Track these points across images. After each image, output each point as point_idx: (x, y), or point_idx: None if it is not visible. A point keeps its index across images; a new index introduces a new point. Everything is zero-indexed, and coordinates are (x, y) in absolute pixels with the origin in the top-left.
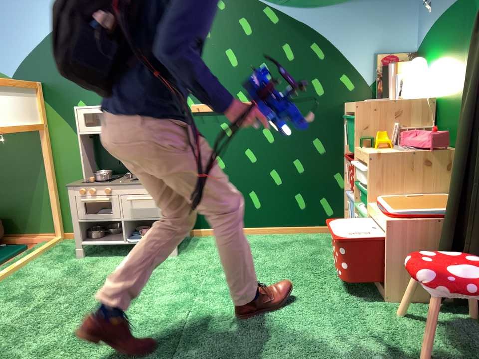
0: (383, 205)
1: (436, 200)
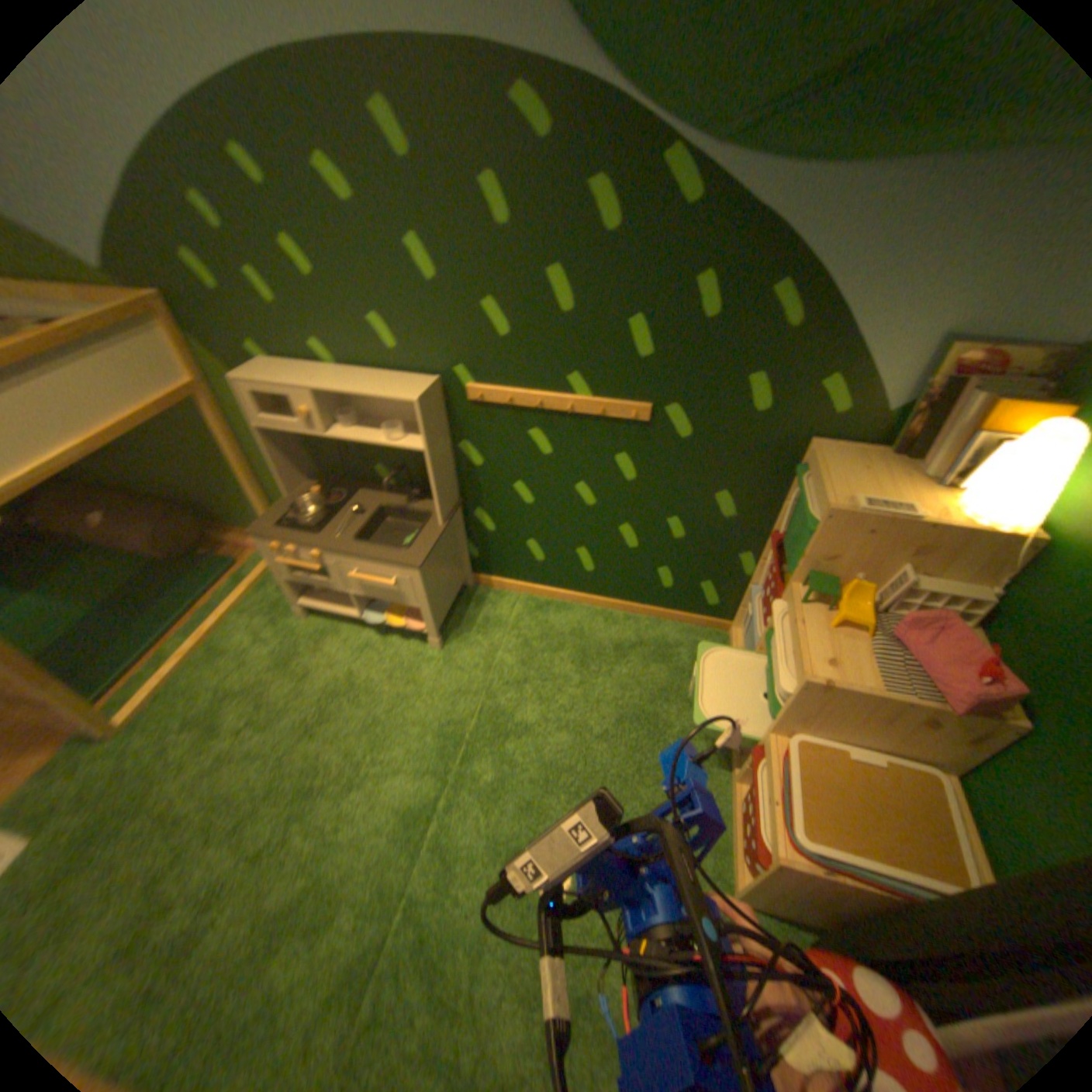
0: (799, 792)
1: (919, 809)
